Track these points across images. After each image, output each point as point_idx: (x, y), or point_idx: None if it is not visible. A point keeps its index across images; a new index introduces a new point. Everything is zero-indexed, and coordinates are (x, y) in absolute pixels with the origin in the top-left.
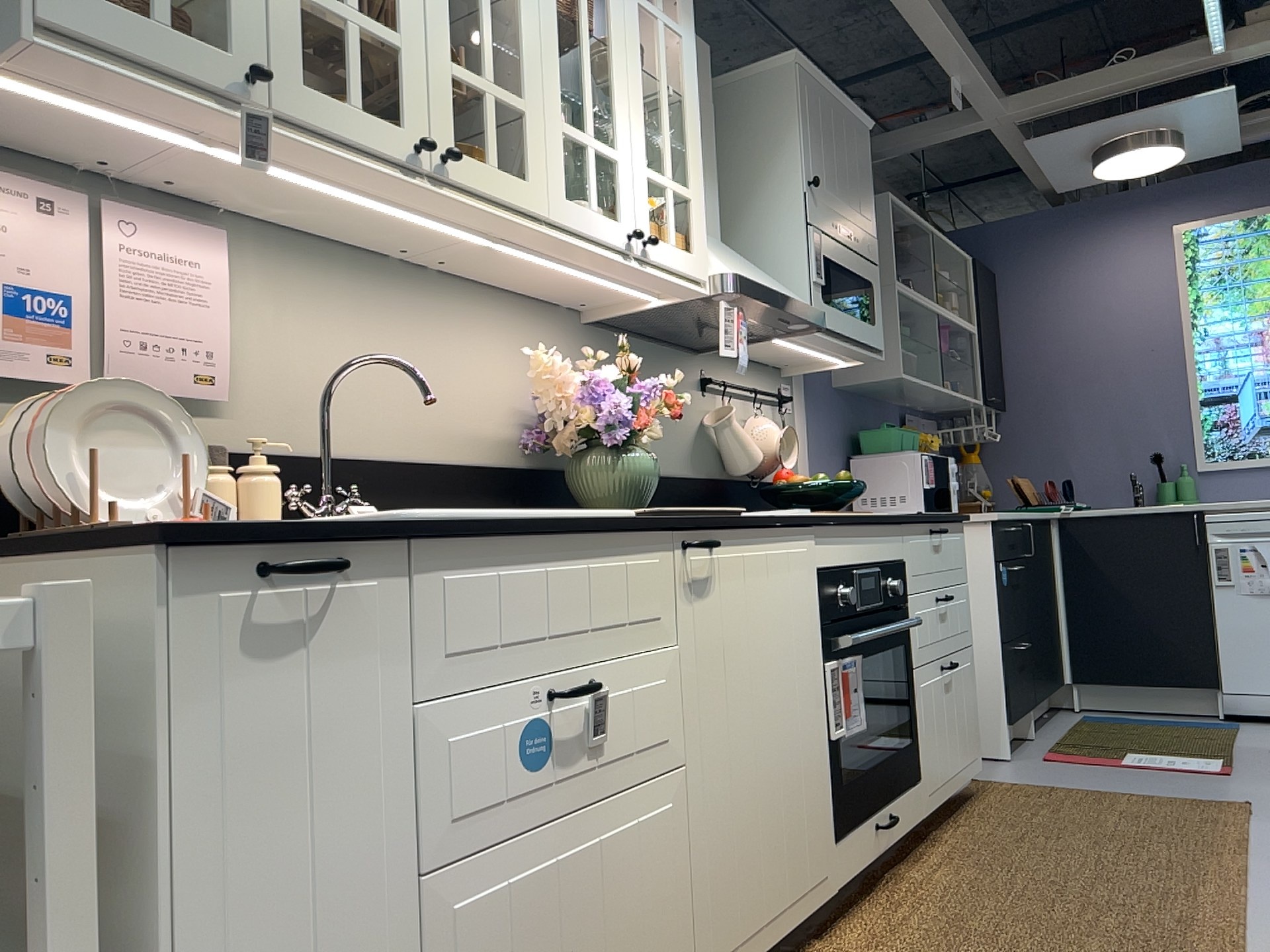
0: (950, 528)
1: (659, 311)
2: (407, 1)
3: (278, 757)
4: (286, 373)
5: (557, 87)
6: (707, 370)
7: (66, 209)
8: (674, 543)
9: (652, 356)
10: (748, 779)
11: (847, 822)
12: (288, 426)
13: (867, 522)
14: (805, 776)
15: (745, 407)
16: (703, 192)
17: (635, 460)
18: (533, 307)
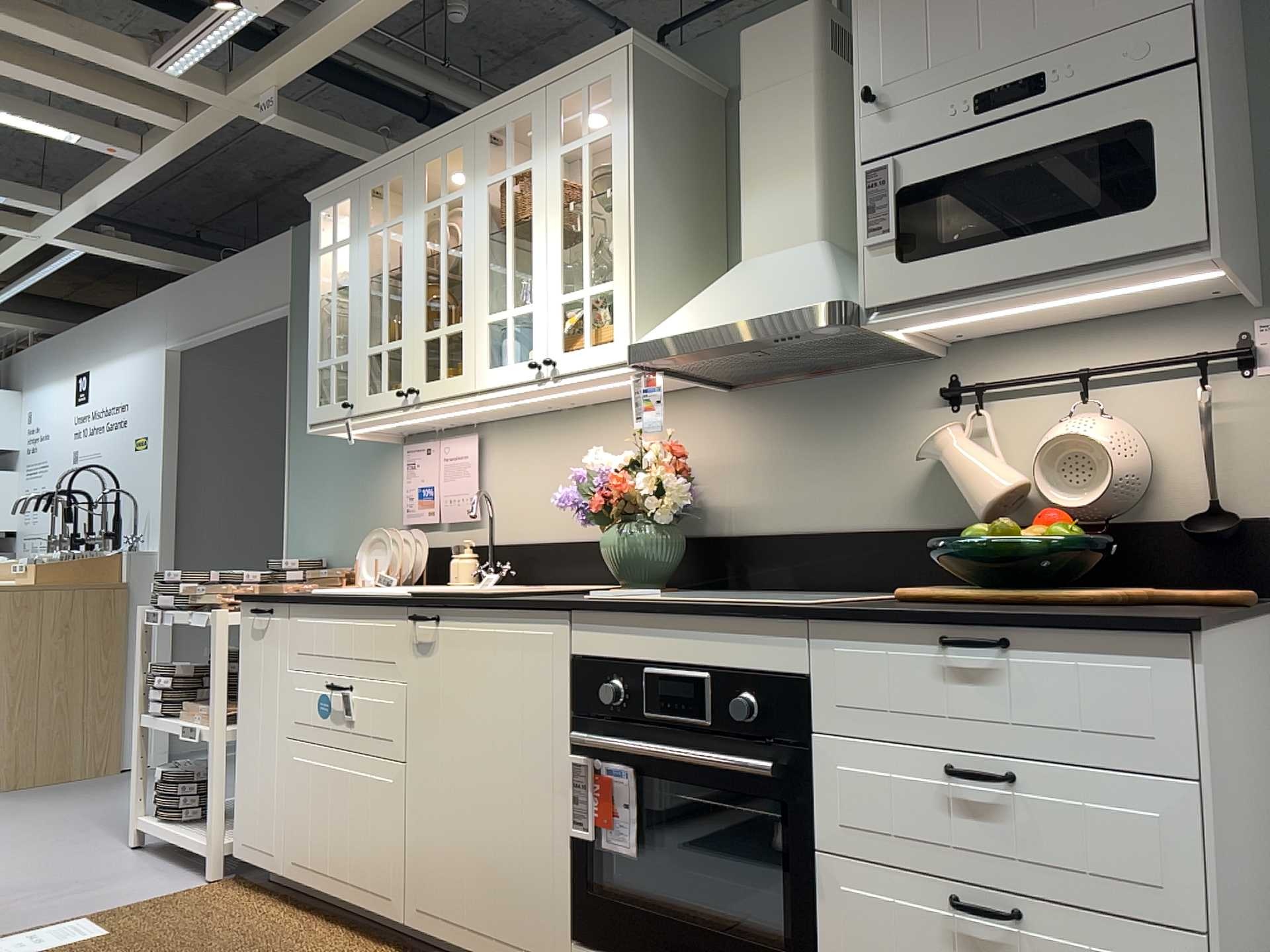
0: (1059, 641)
1: (708, 373)
2: (404, 317)
3: (257, 673)
4: (507, 498)
5: (483, 293)
6: (956, 373)
7: (432, 449)
8: (406, 614)
9: (833, 391)
10: (455, 805)
11: (595, 938)
12: (507, 528)
13: (665, 612)
14: (525, 845)
15: (1073, 403)
16: (631, 268)
17: (618, 536)
18: (669, 398)
